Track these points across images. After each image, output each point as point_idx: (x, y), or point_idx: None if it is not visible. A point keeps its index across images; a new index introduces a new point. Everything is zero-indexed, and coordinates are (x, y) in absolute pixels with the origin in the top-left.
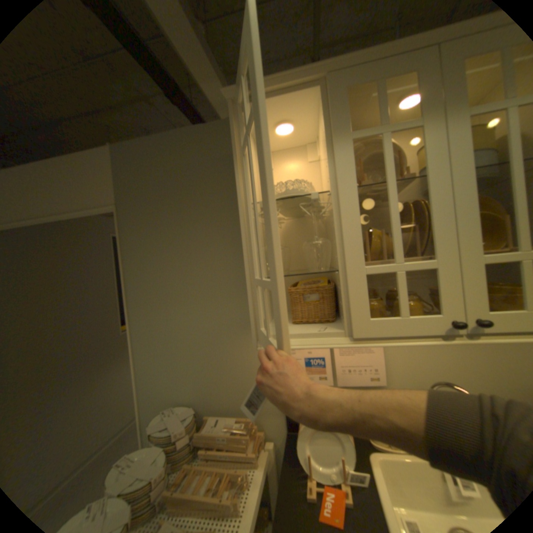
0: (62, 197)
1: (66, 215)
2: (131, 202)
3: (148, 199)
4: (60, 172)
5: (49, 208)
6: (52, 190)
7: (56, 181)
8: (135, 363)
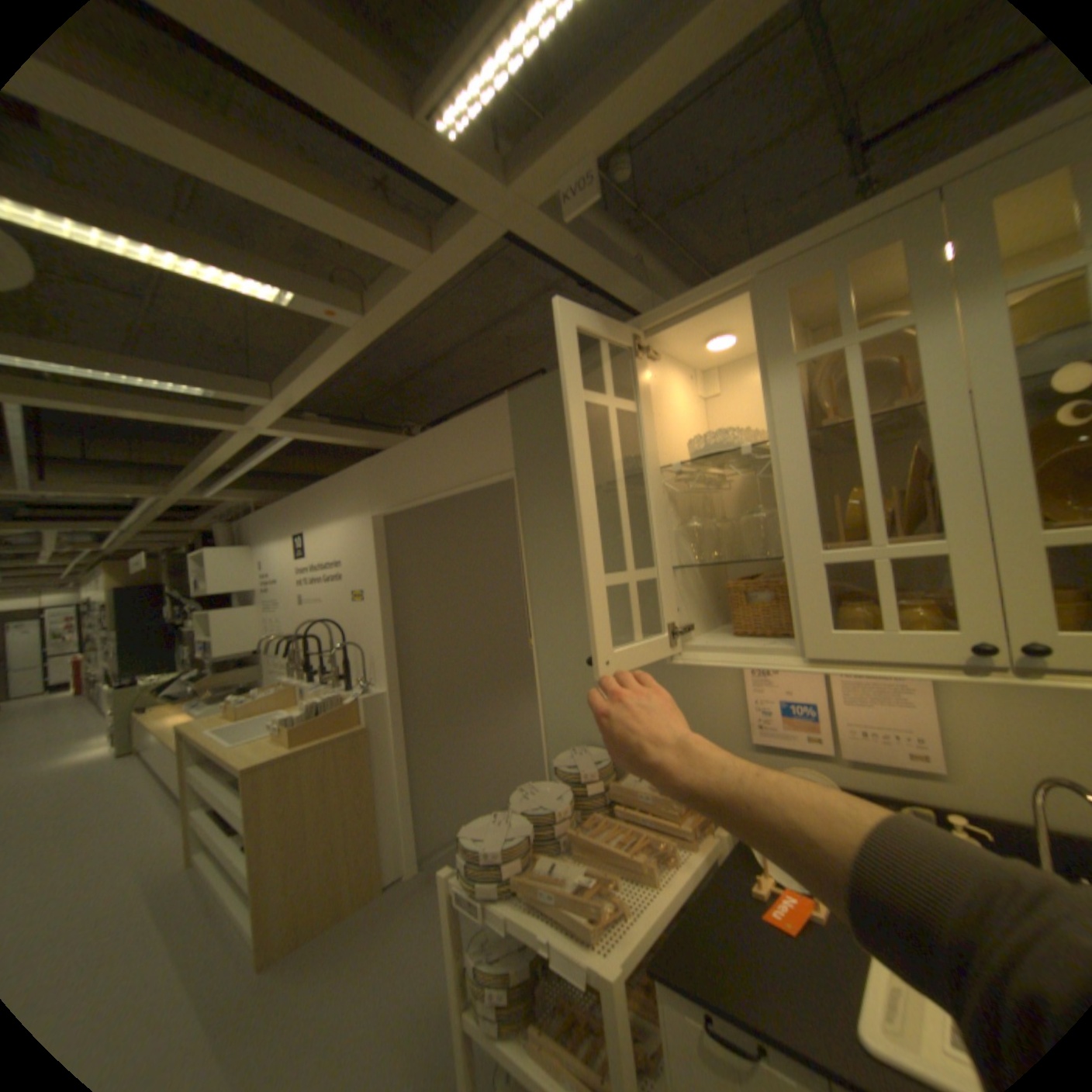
0: (461, 466)
1: (465, 488)
2: (532, 465)
3: (551, 459)
4: (458, 435)
5: (449, 481)
6: (451, 459)
7: (454, 447)
8: (541, 680)
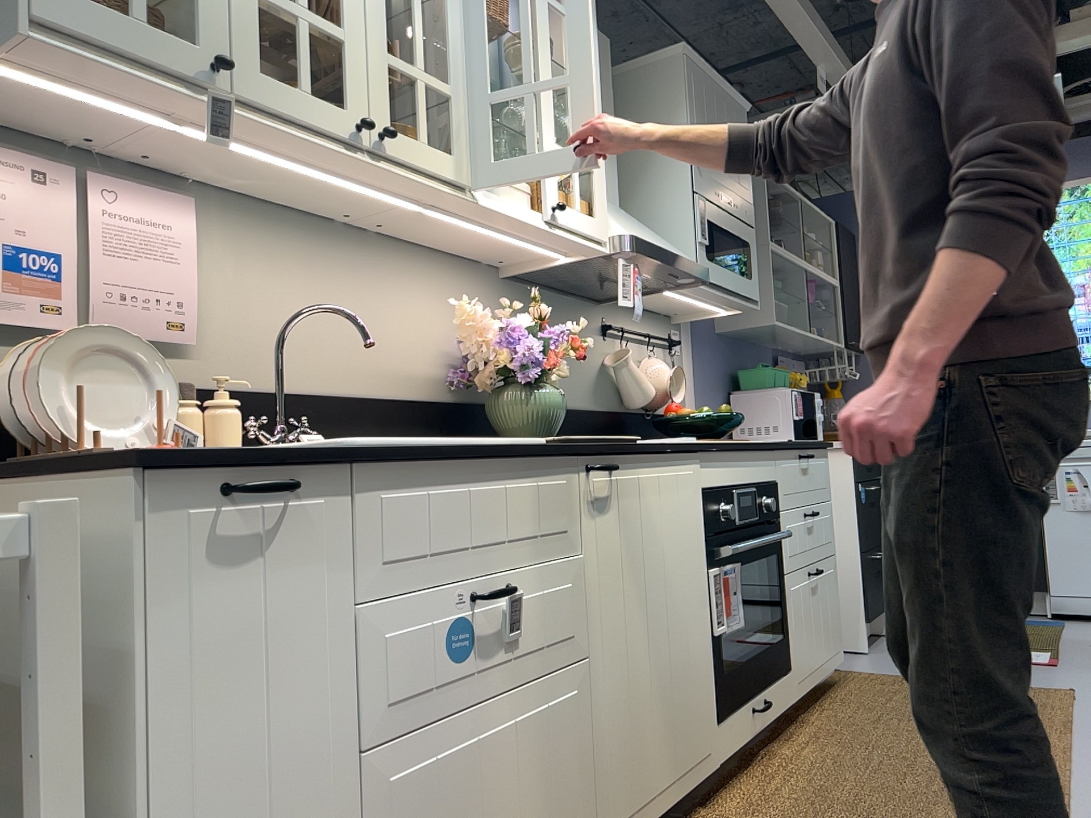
0: None
1: None
2: None
3: None
4: None
5: None
6: None
7: None
8: None
